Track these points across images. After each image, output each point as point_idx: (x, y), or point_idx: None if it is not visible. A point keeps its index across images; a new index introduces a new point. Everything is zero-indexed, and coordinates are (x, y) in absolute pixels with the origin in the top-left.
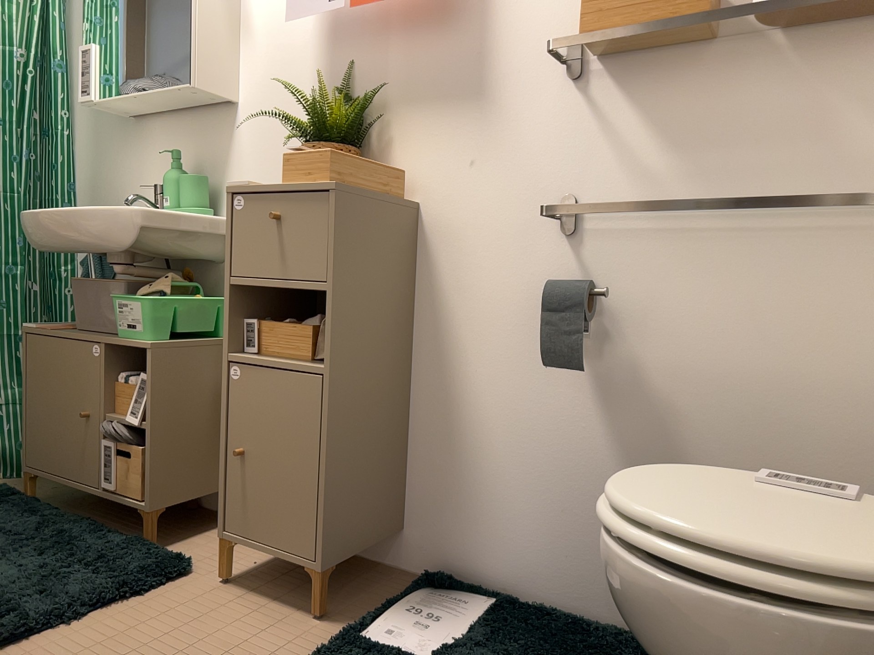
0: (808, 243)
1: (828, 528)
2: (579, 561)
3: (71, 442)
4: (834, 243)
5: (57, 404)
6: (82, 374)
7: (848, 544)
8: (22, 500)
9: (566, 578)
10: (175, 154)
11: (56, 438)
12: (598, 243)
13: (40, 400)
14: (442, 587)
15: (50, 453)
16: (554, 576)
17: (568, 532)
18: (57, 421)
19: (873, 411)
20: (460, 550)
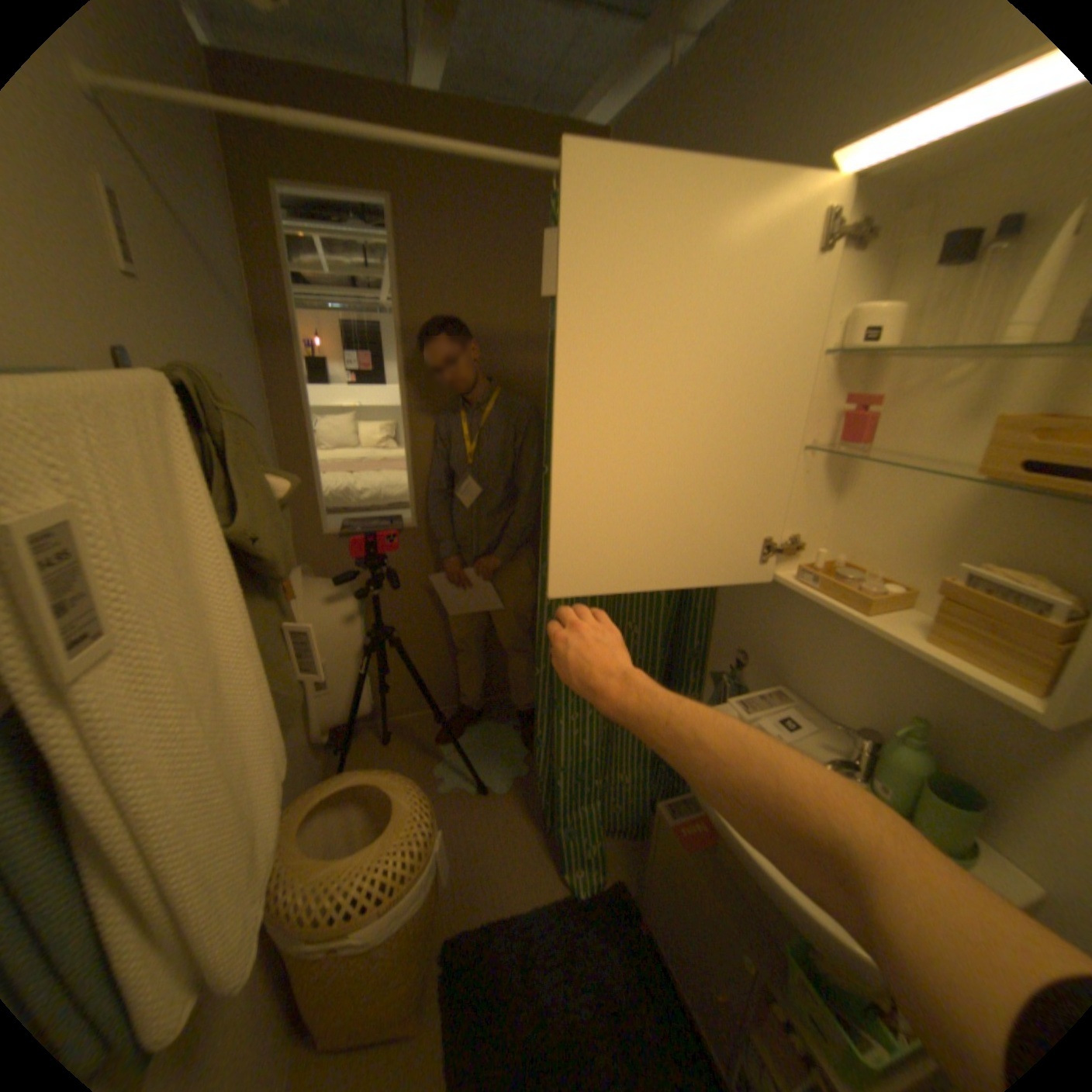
0: None
1: None
2: None
3: (700, 984)
4: None
5: (687, 926)
6: (725, 954)
7: None
8: (640, 949)
9: None
10: (922, 730)
11: (682, 951)
12: None
13: (668, 892)
14: None
15: (672, 949)
16: None
17: None
18: (684, 939)
19: None
20: None
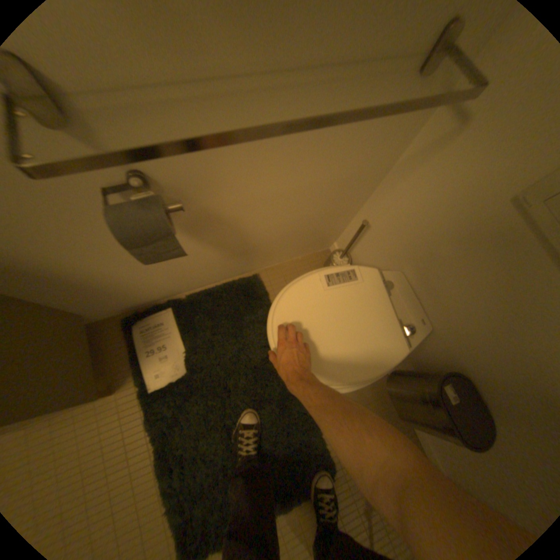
0: (343, 89)
1: (372, 327)
2: (200, 276)
3: None
4: (361, 87)
5: None
6: None
7: (385, 340)
8: None
9: (195, 281)
10: None
11: None
12: (117, 124)
13: None
14: (137, 318)
15: None
16: (189, 284)
17: (190, 274)
18: None
19: (340, 184)
20: (130, 302)
